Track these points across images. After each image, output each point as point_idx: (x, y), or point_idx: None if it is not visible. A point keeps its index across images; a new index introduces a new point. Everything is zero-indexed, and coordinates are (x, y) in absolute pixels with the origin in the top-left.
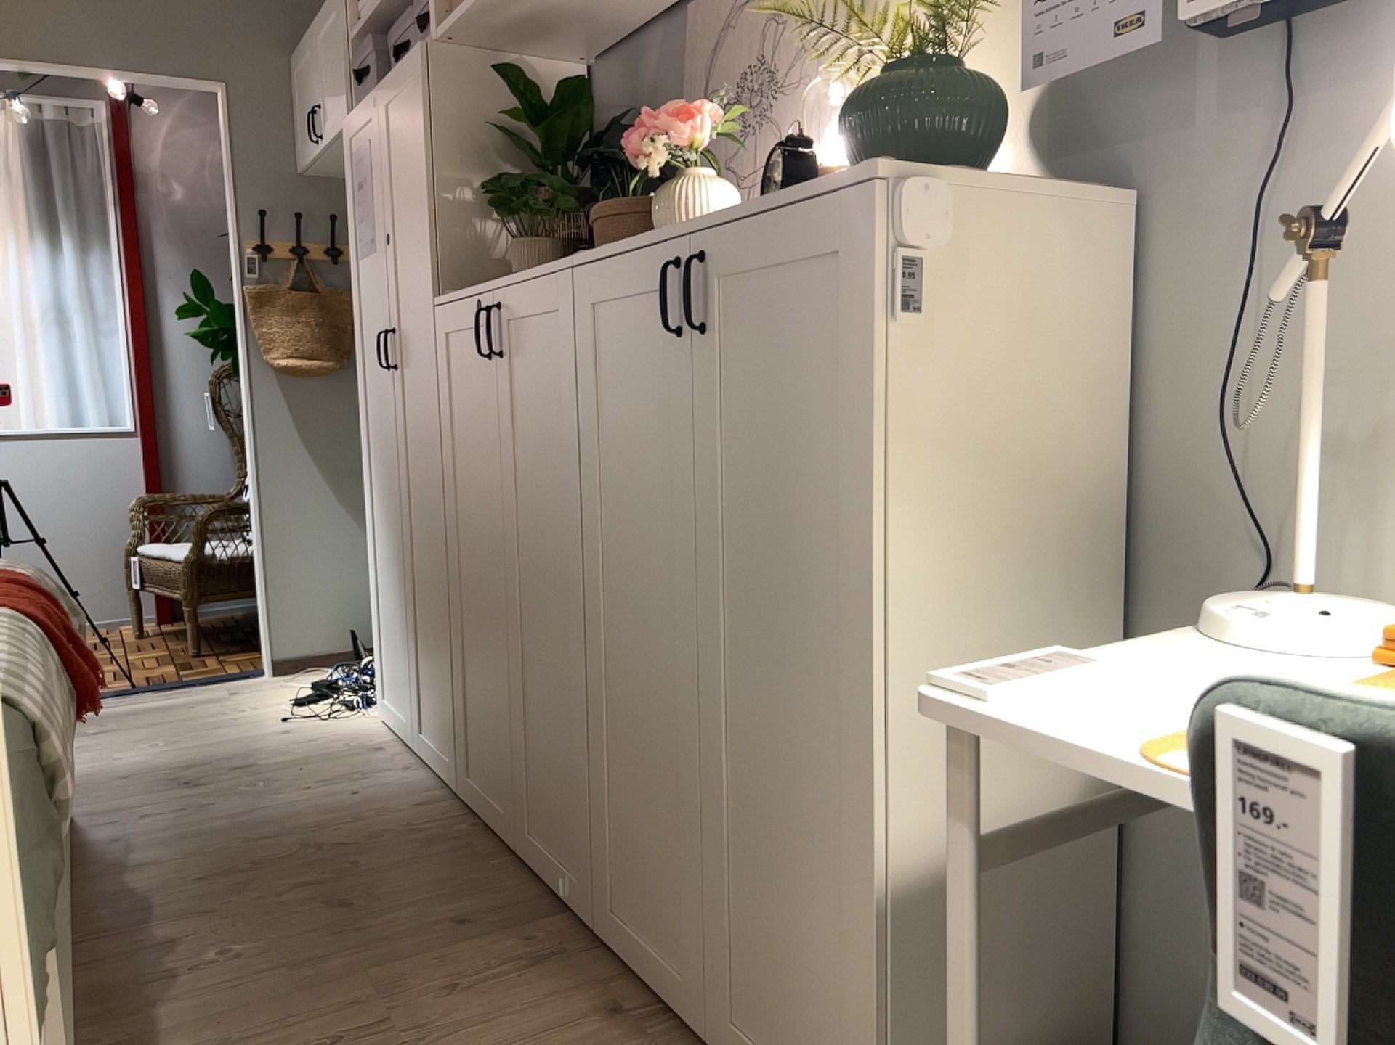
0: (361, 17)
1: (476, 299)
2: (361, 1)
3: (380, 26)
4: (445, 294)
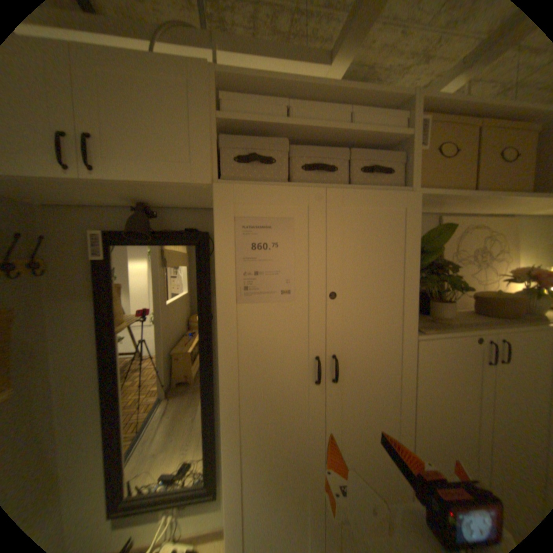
0: (222, 106)
1: (479, 337)
2: (218, 92)
3: (254, 129)
4: (429, 333)
